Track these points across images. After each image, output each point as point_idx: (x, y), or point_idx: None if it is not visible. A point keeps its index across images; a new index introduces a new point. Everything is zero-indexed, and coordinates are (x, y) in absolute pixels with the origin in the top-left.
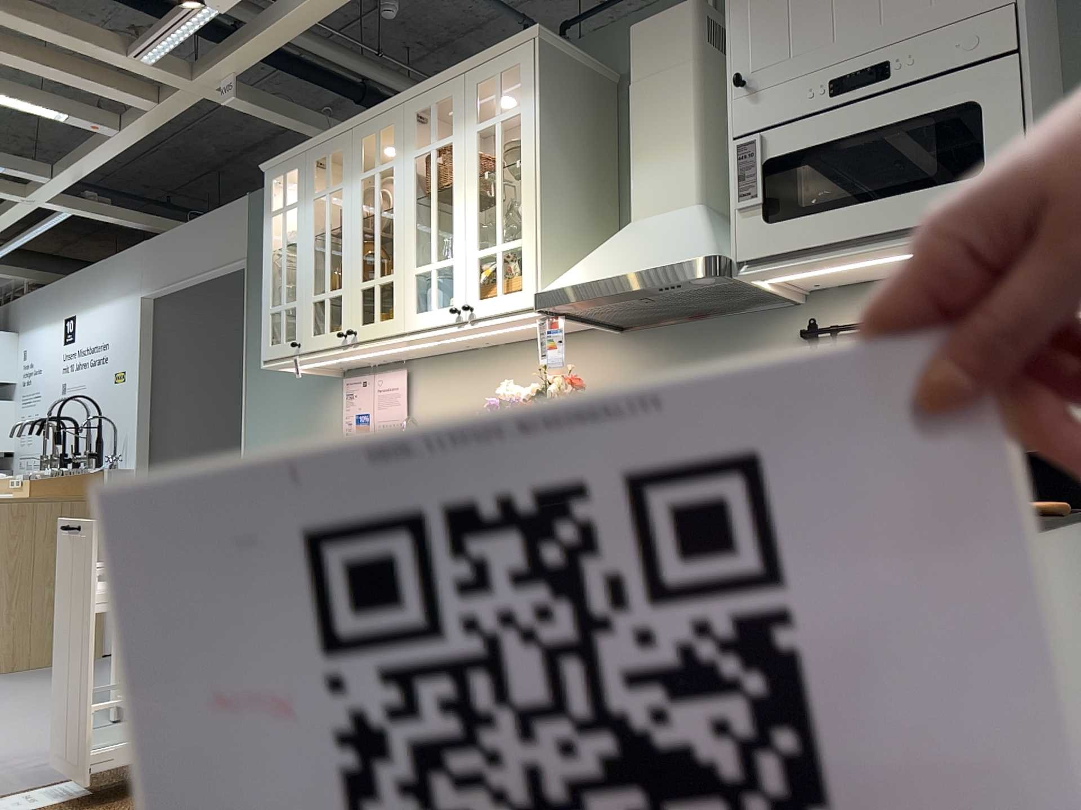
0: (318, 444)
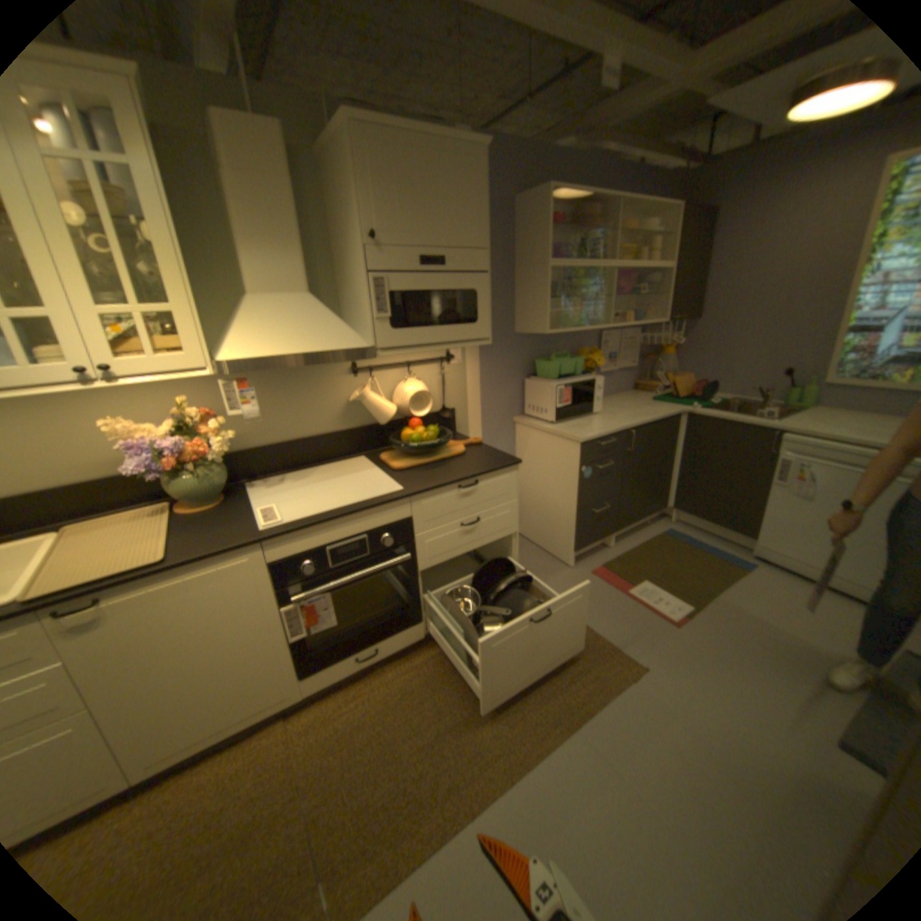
0: None
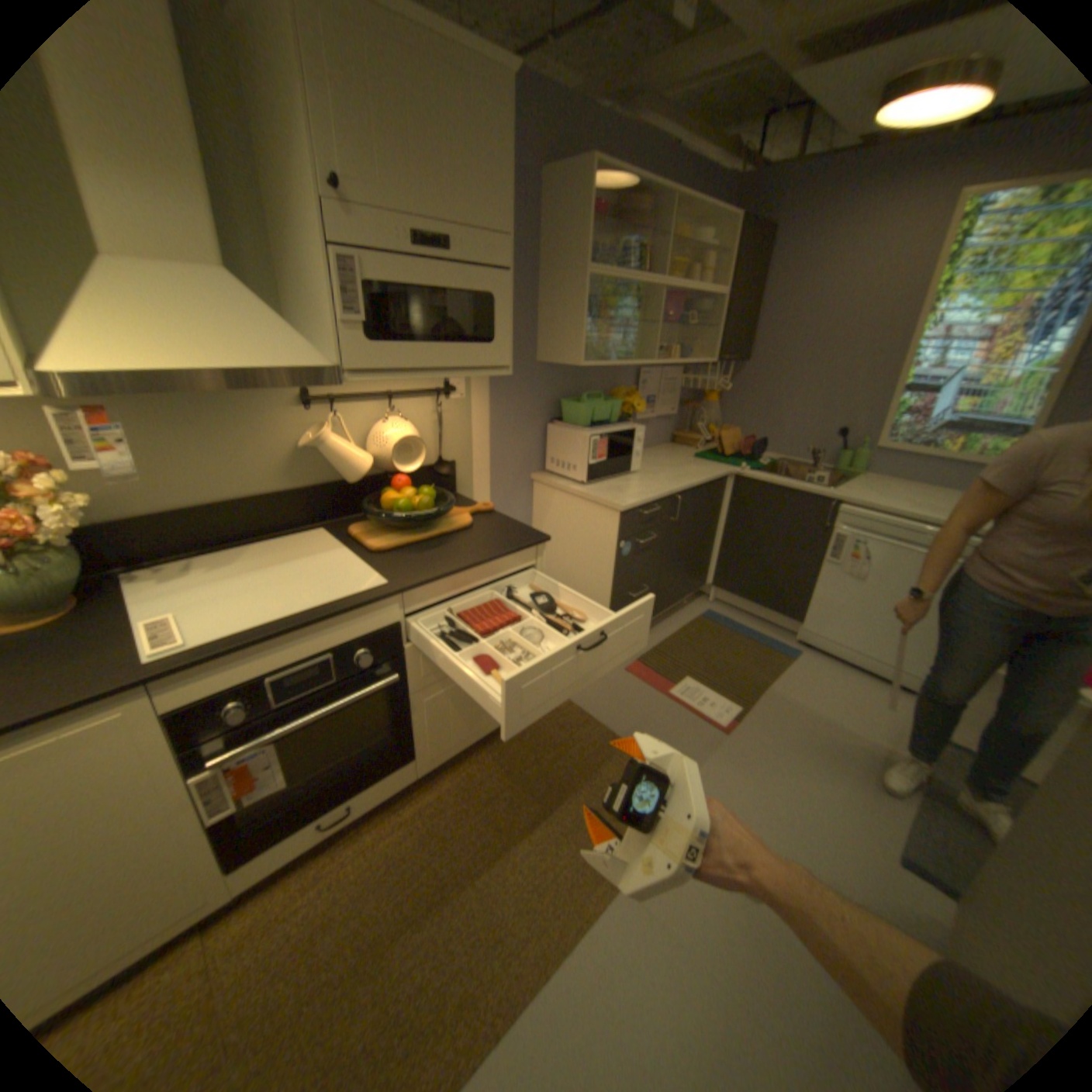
0: None
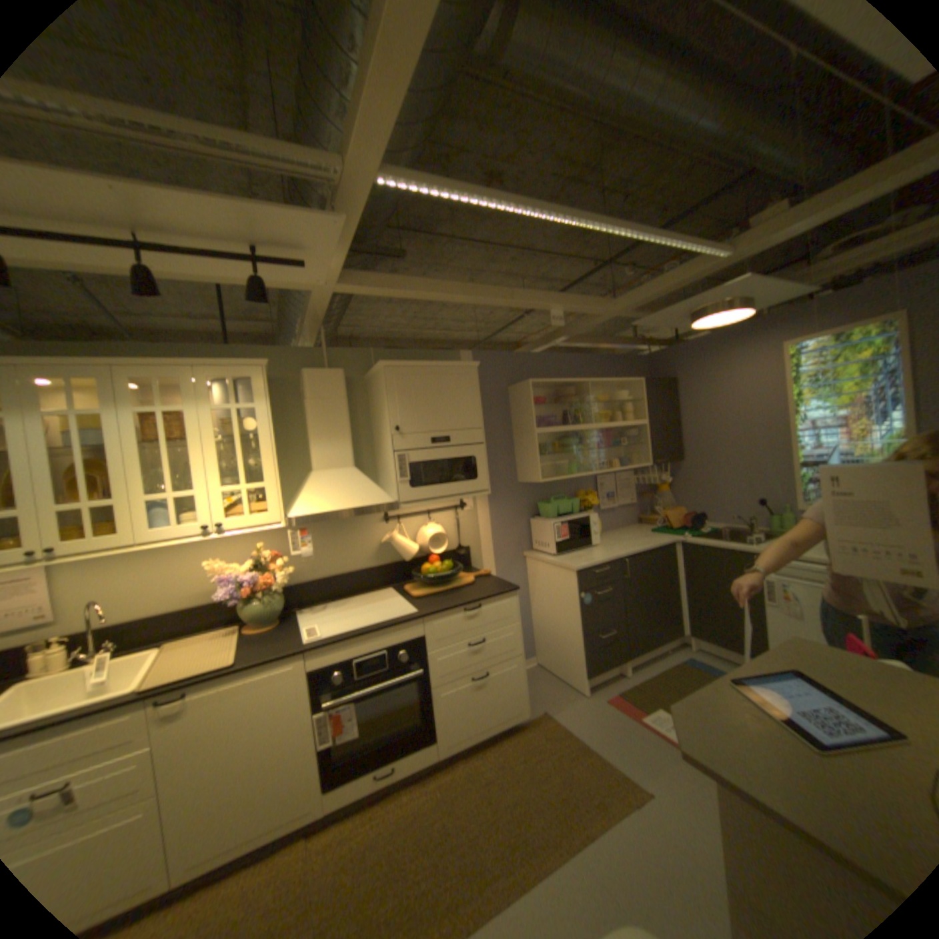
0: None
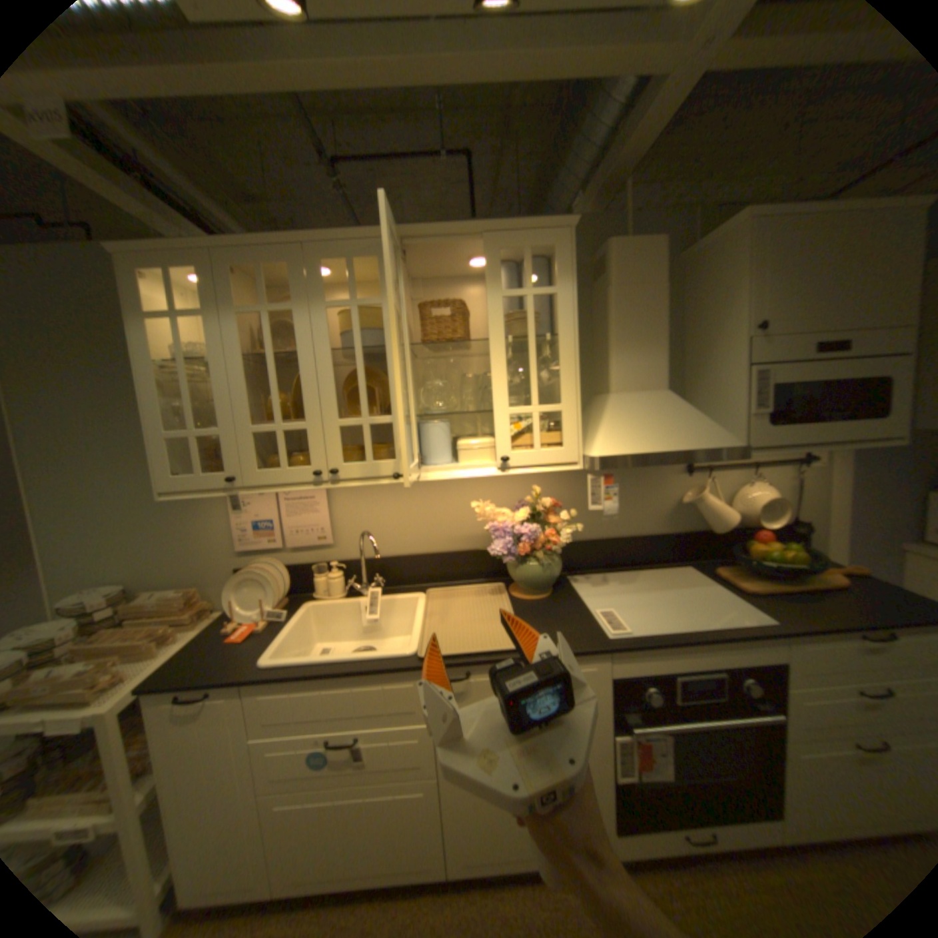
0: (192, 550)
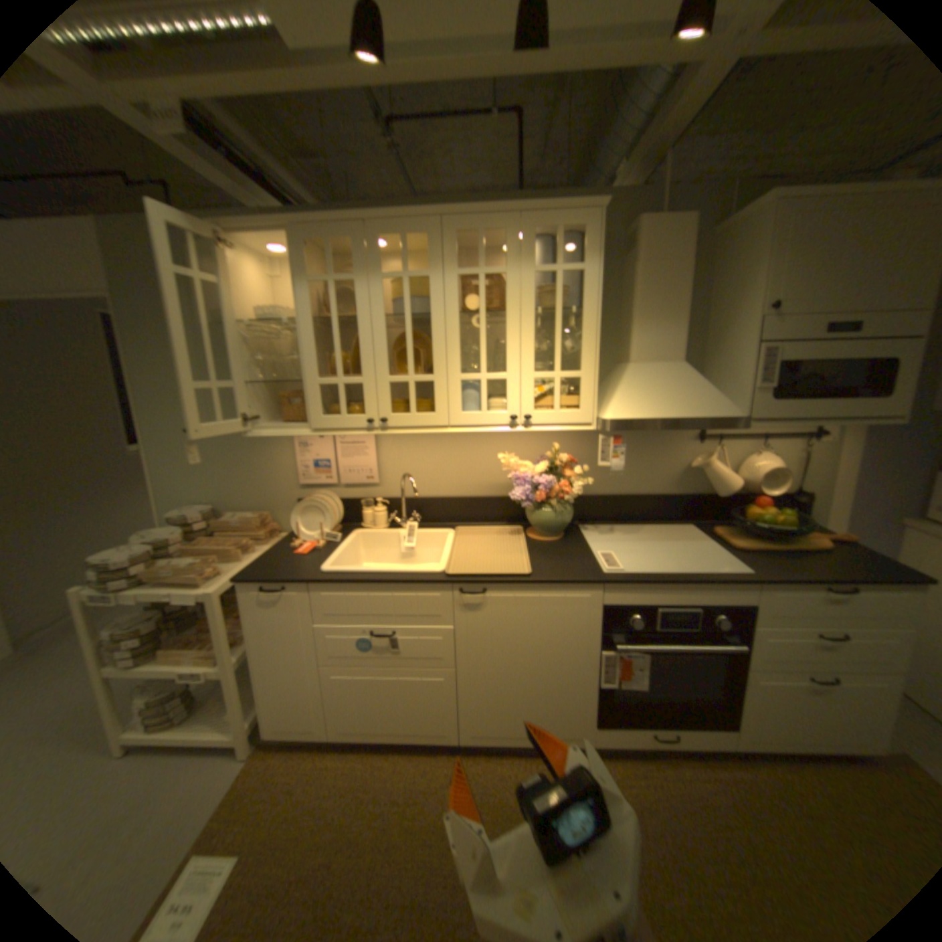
0: (262, 480)
